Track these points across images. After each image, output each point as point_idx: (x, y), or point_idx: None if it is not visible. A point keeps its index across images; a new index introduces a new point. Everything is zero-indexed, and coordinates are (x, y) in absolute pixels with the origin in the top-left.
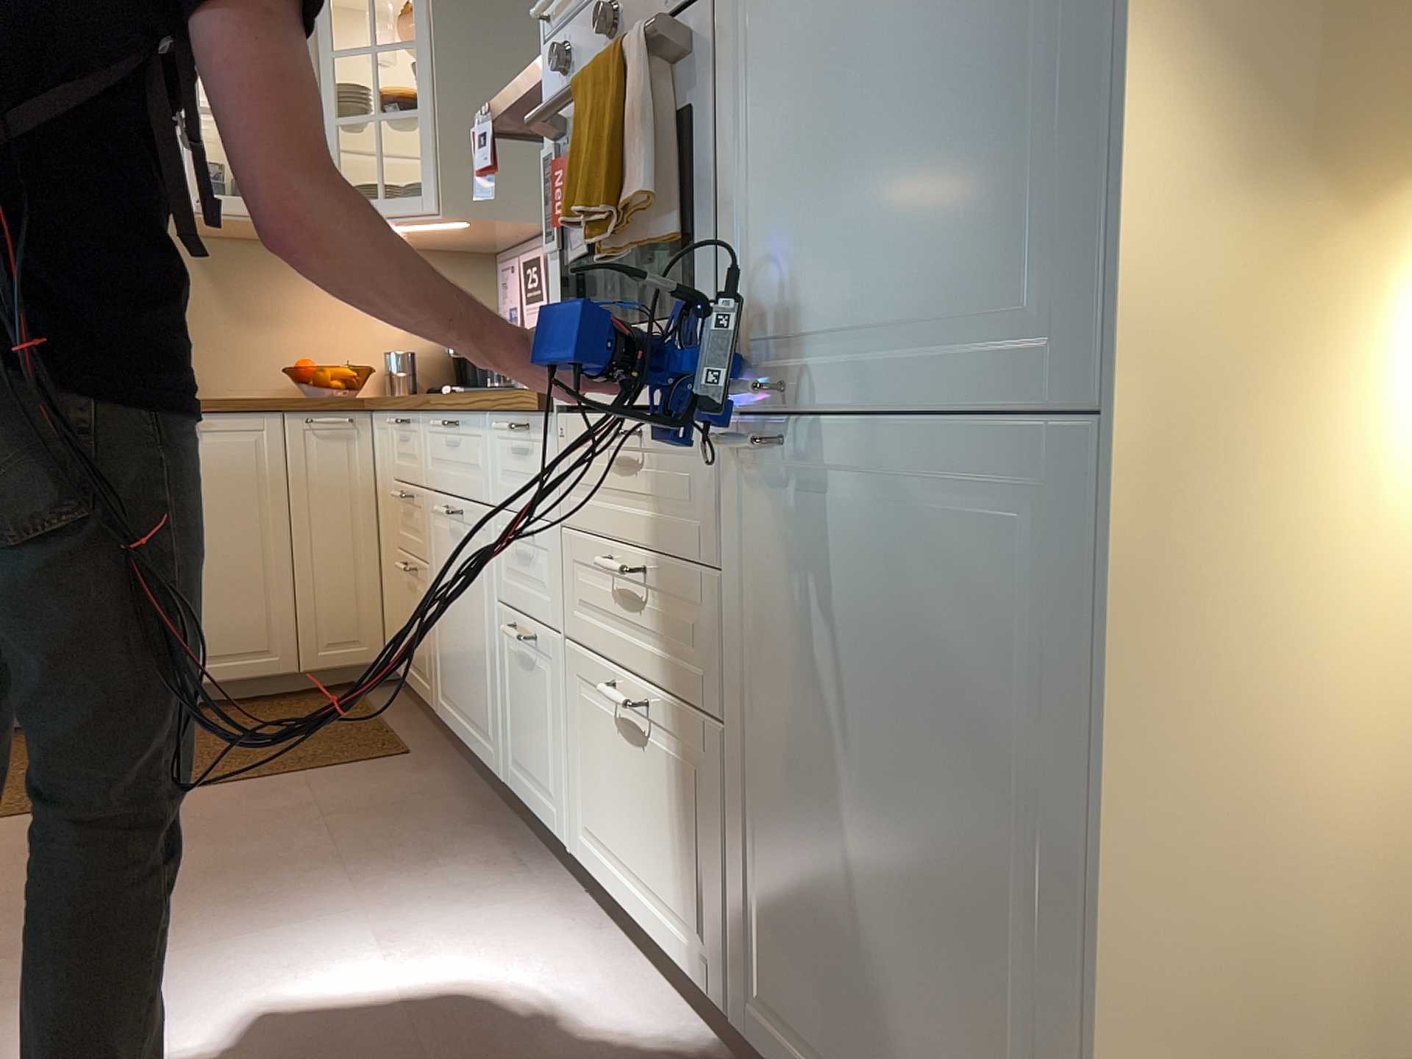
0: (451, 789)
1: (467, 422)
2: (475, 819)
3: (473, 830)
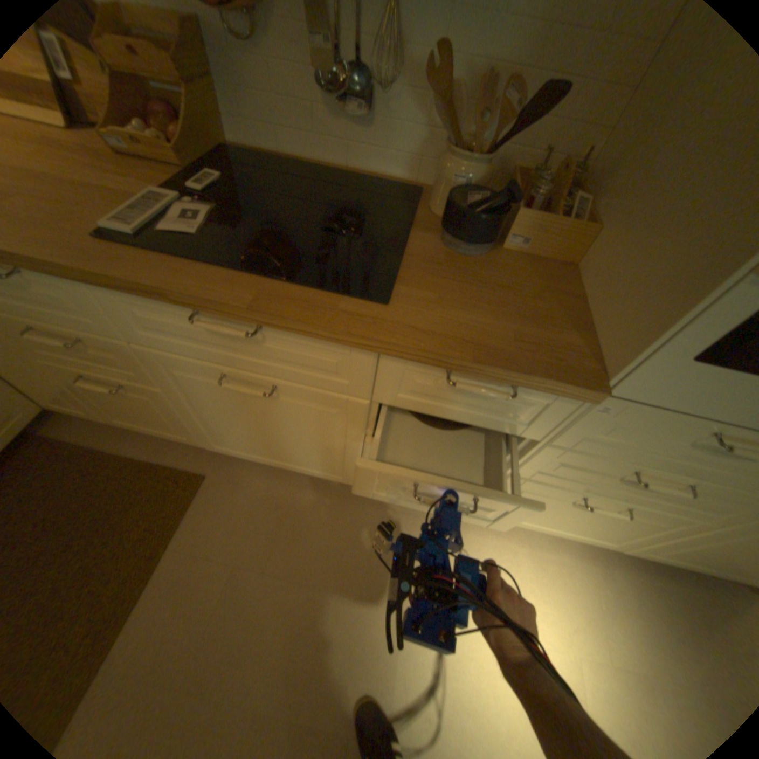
0: (279, 485)
1: (301, 335)
2: (329, 498)
3: (341, 507)
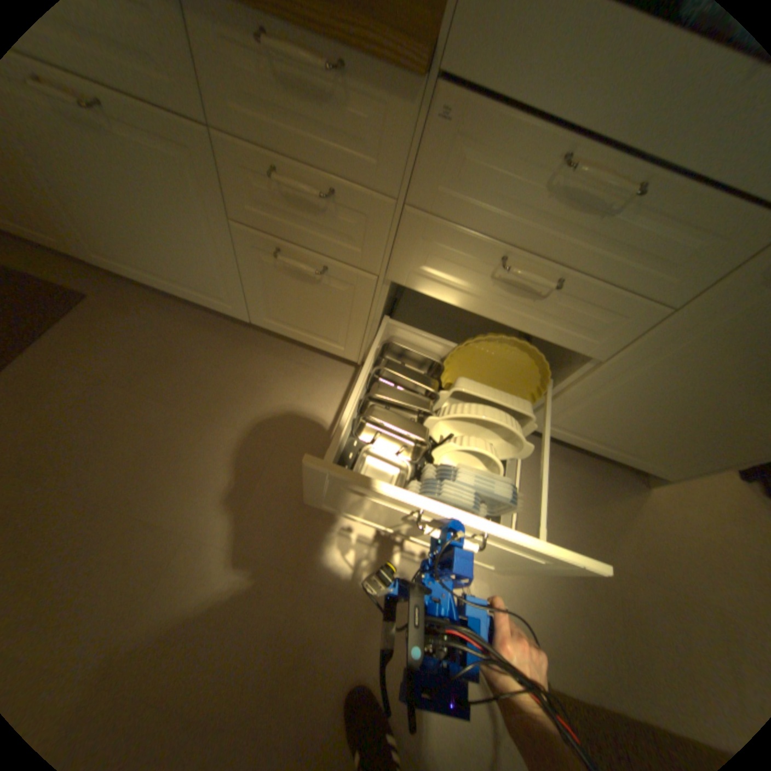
0: (170, 318)
1: None
2: (223, 338)
3: (234, 347)
